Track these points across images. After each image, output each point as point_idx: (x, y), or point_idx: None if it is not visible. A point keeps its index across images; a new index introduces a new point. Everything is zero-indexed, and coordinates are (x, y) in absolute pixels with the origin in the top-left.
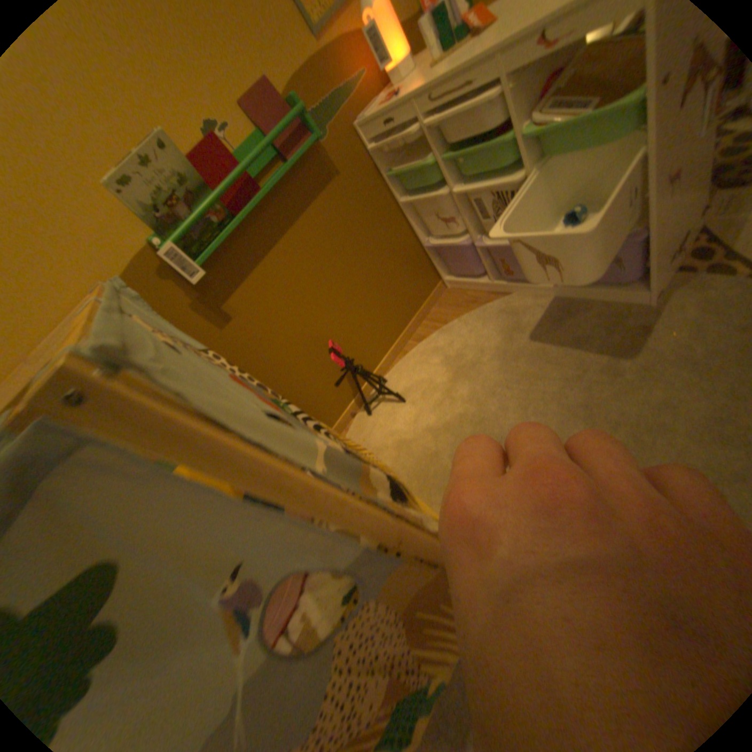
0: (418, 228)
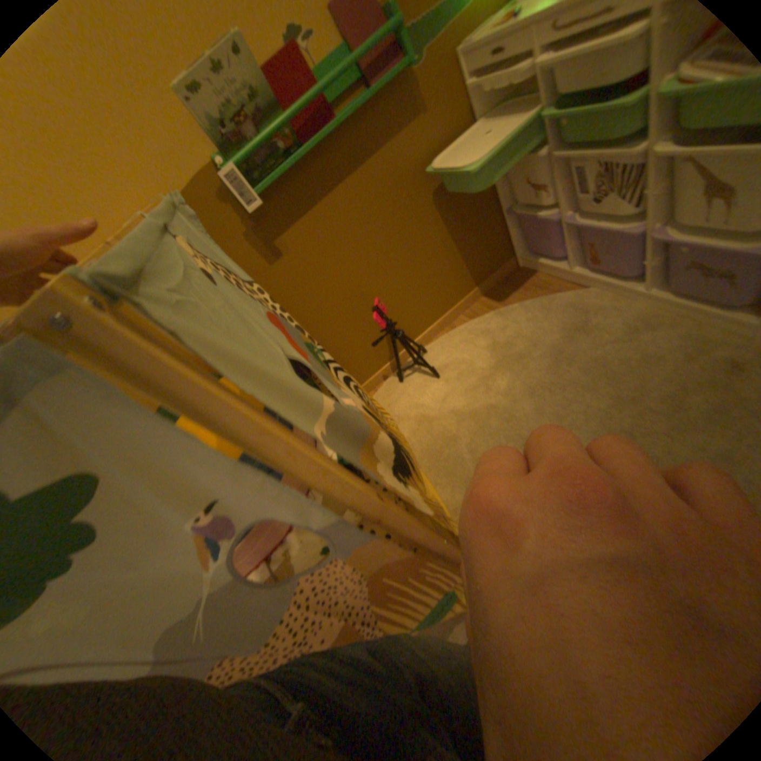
0: (503, 190)
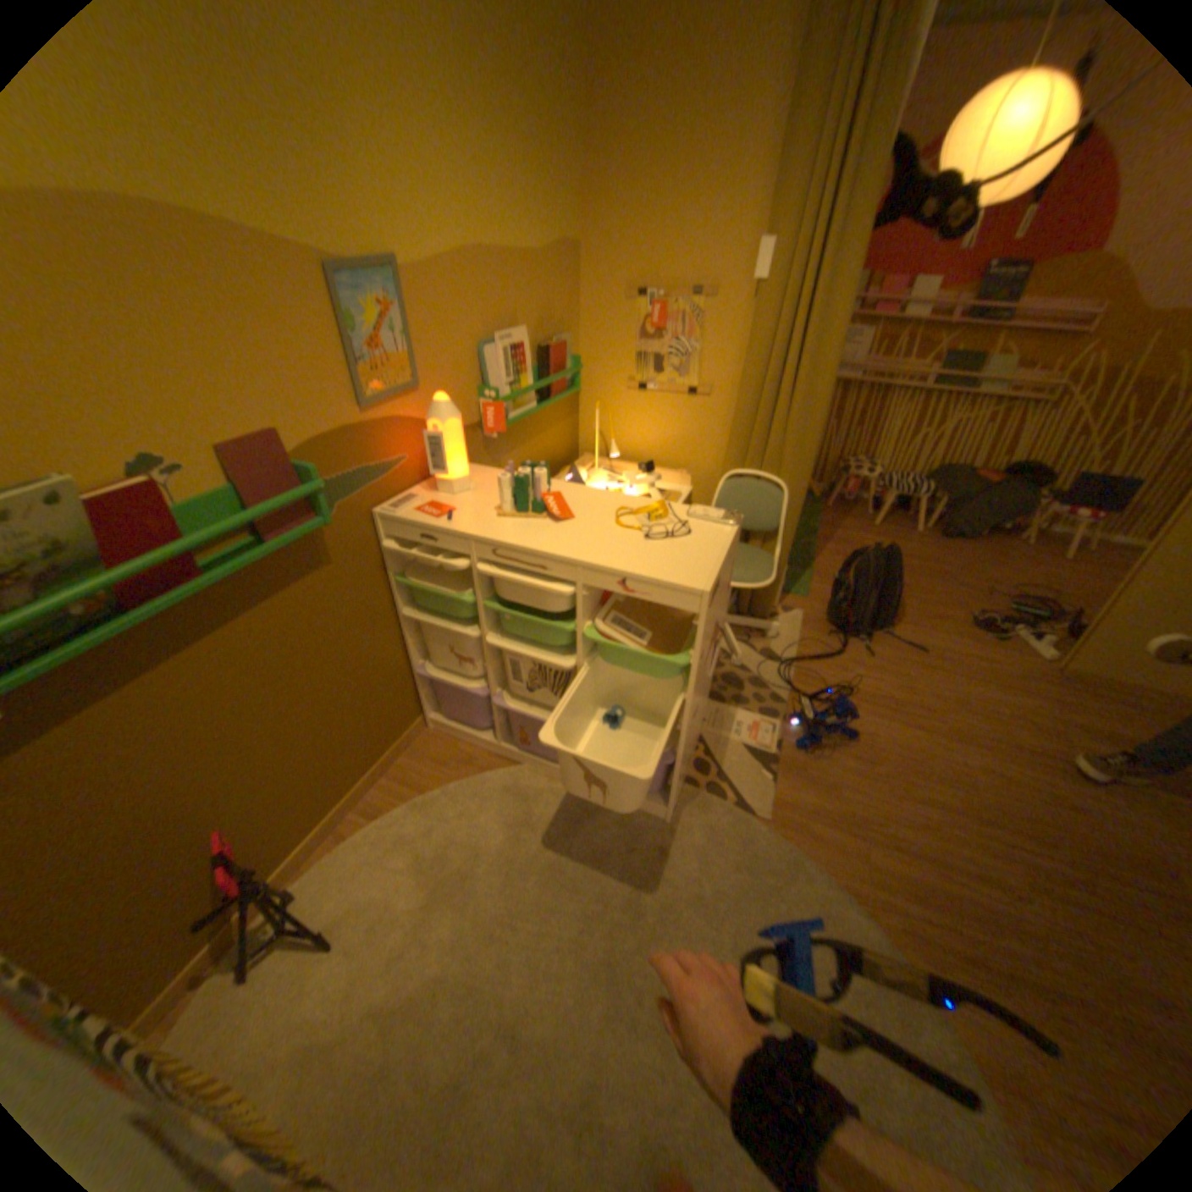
0: (414, 648)
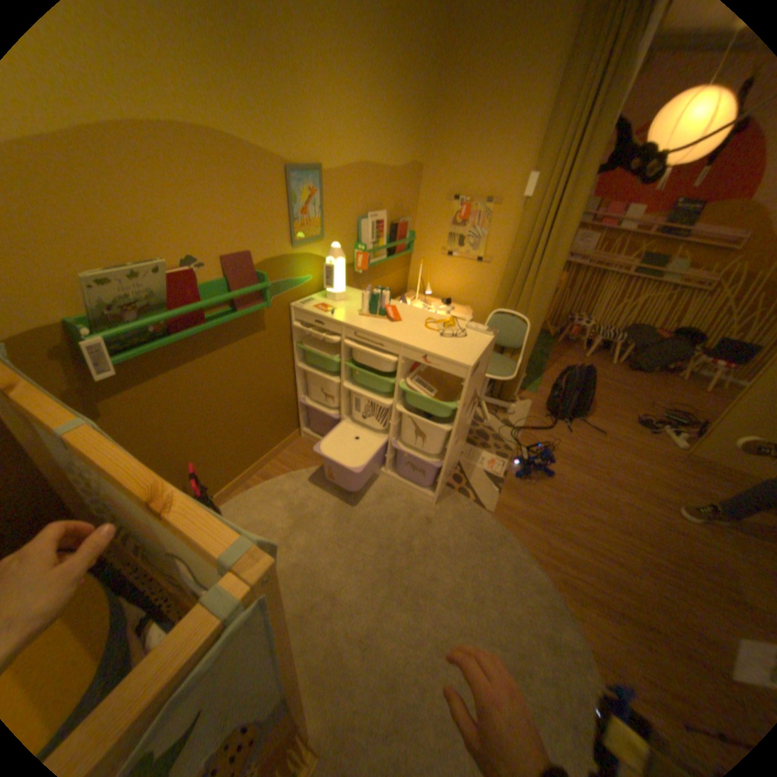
0: (300, 388)
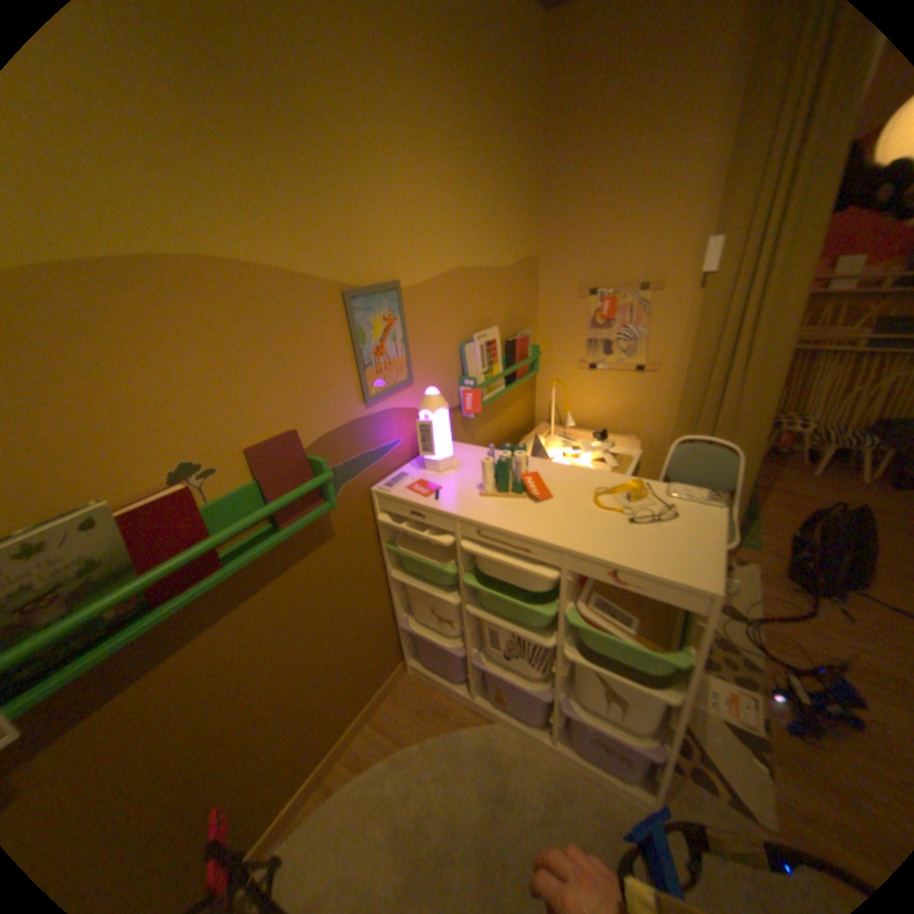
0: (400, 604)
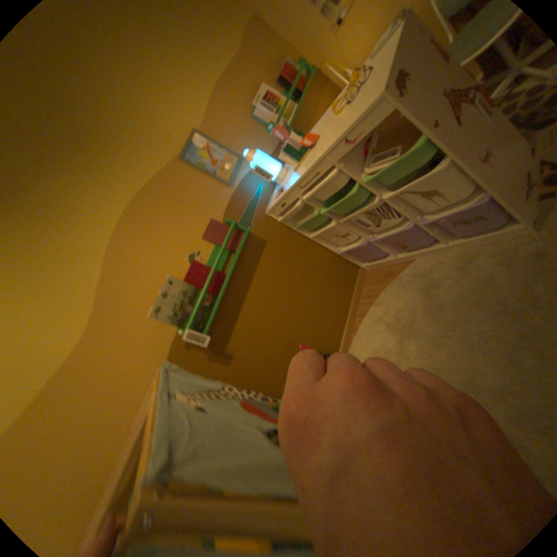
0: (329, 245)
